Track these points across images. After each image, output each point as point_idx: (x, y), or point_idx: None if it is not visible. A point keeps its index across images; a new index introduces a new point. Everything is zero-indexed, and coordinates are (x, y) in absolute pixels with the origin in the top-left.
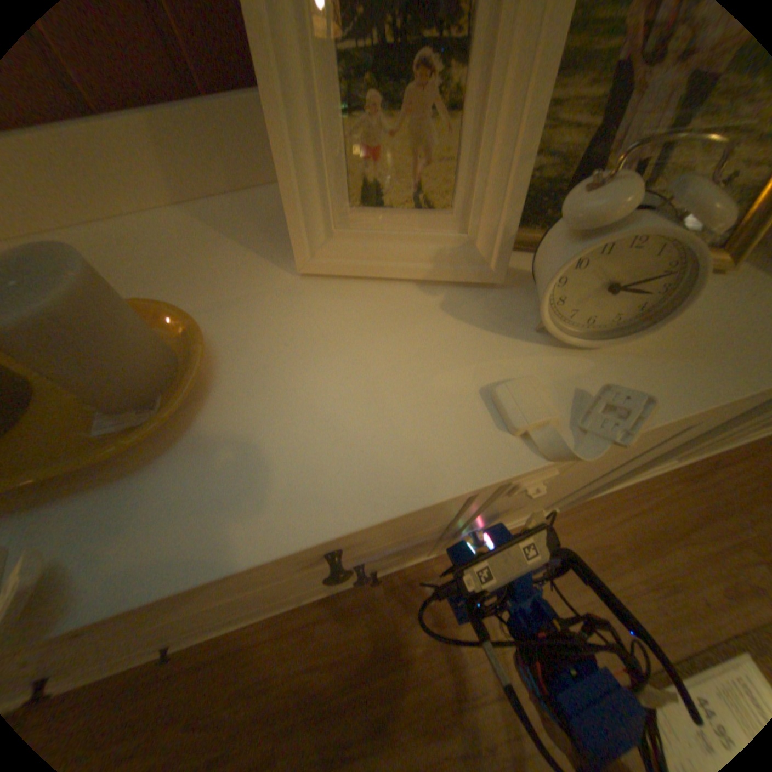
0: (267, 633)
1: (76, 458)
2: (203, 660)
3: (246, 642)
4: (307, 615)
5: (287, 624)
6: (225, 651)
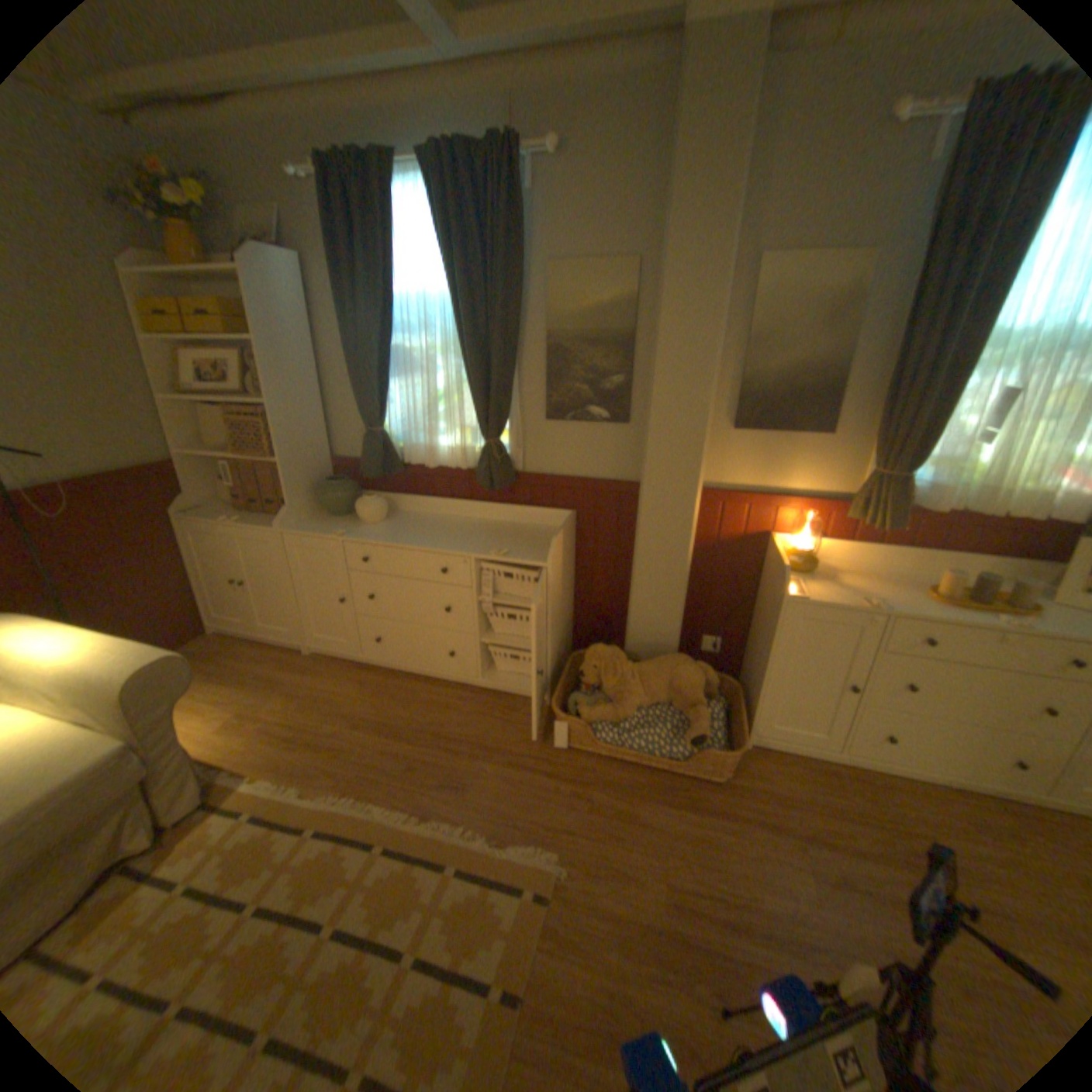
0: (913, 792)
1: (1011, 615)
2: (870, 783)
3: (898, 789)
4: (942, 797)
5: (927, 794)
6: (884, 786)
